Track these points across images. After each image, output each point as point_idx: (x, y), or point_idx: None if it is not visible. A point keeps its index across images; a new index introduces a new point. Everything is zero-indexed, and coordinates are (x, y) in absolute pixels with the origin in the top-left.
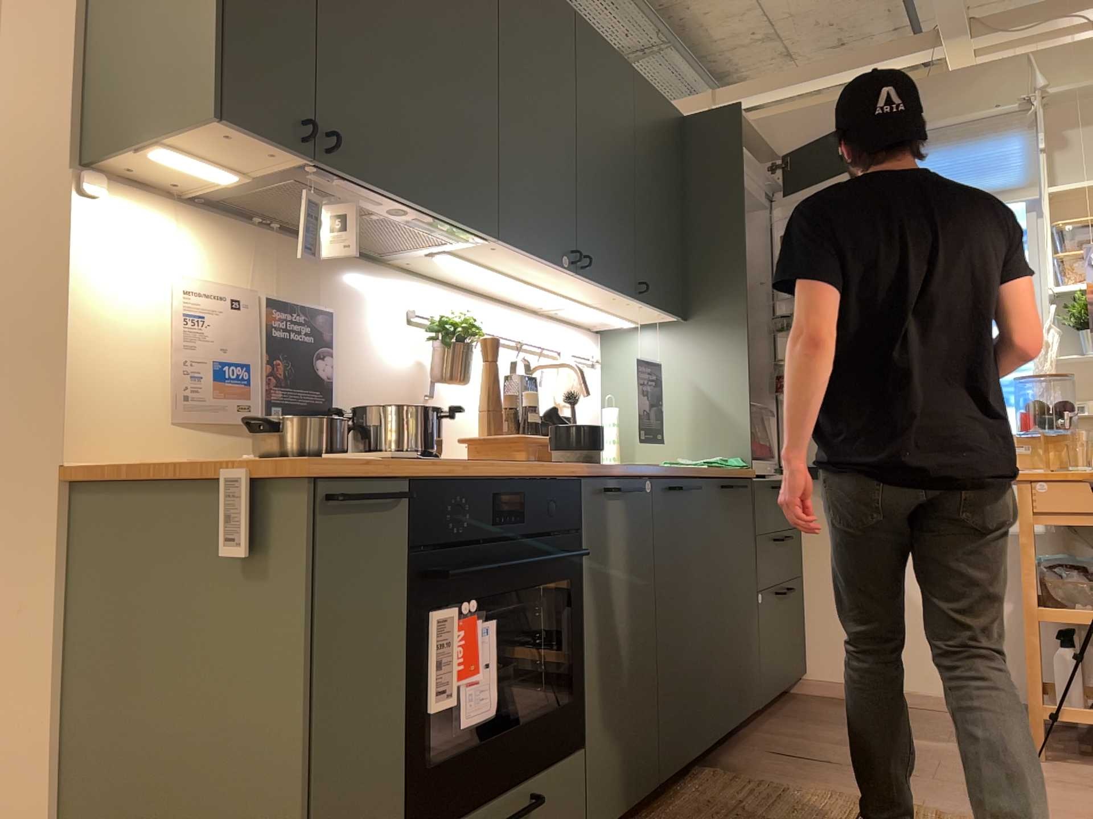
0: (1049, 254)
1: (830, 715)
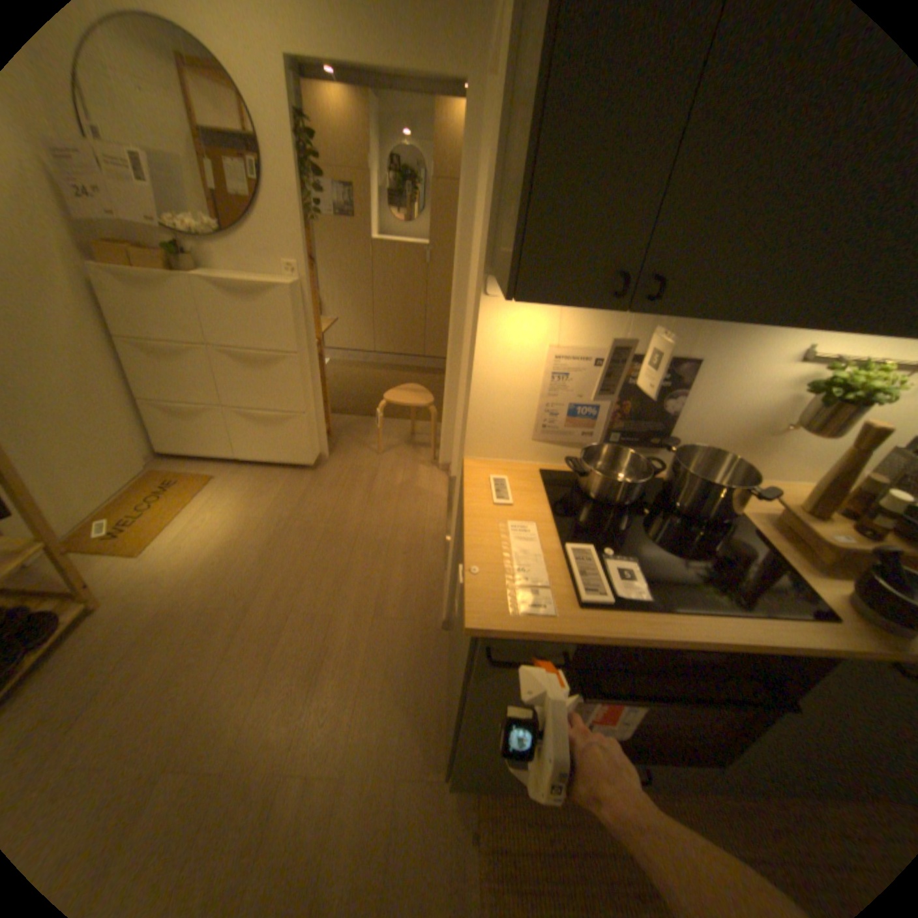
0: None
1: None
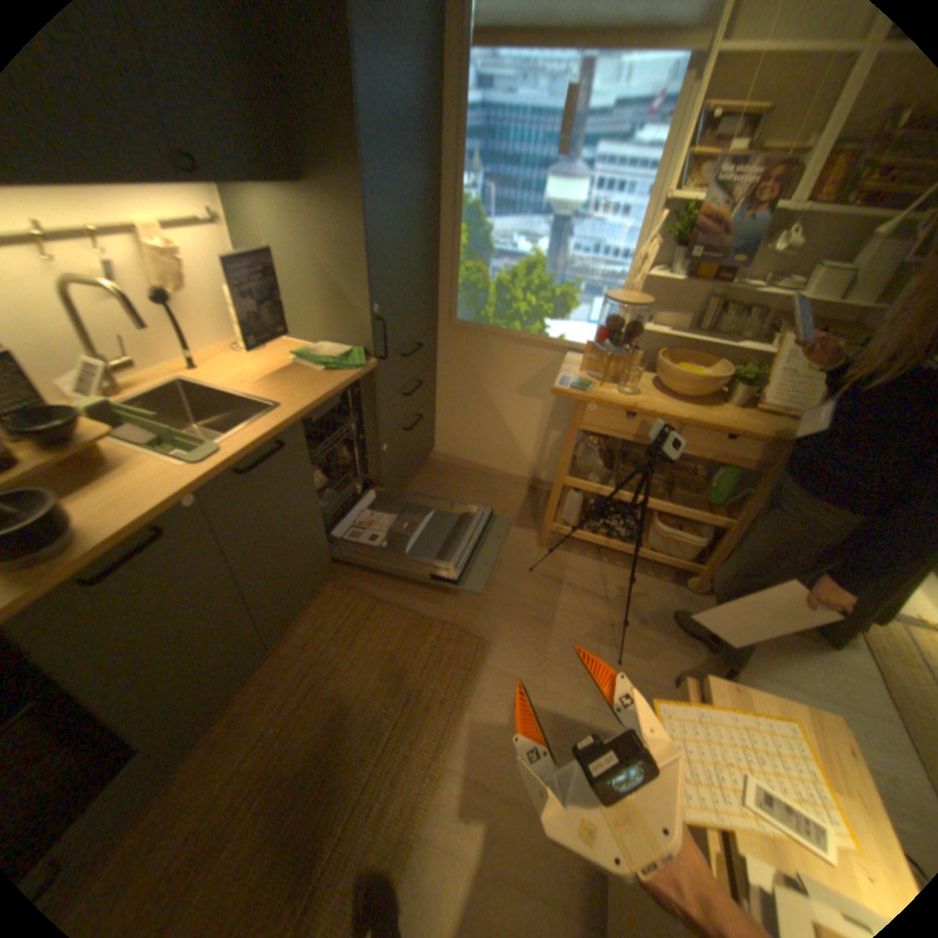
0: (689, 139)
1: (438, 491)
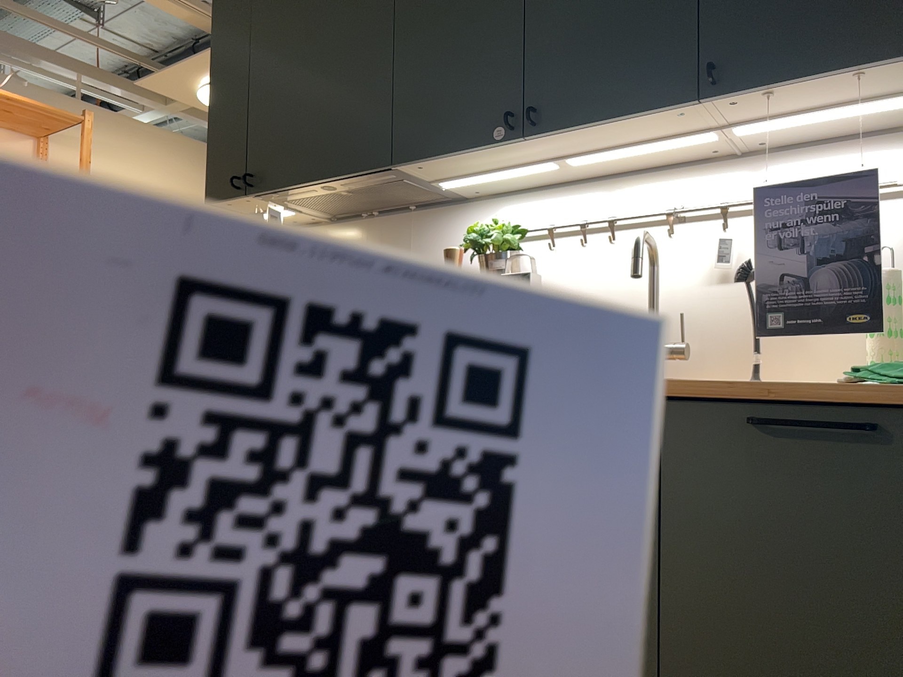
0: None
1: None
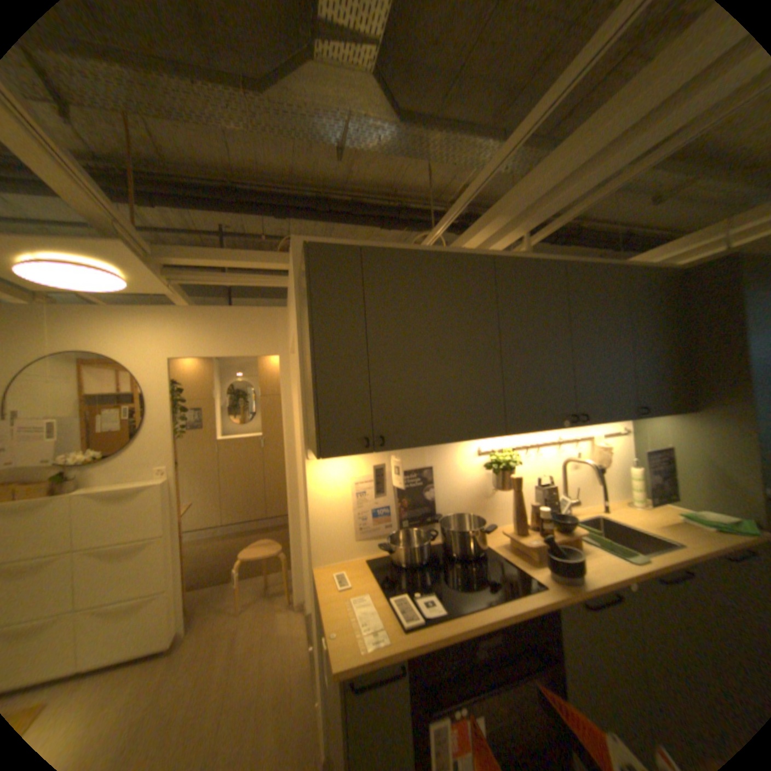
0: None
1: None
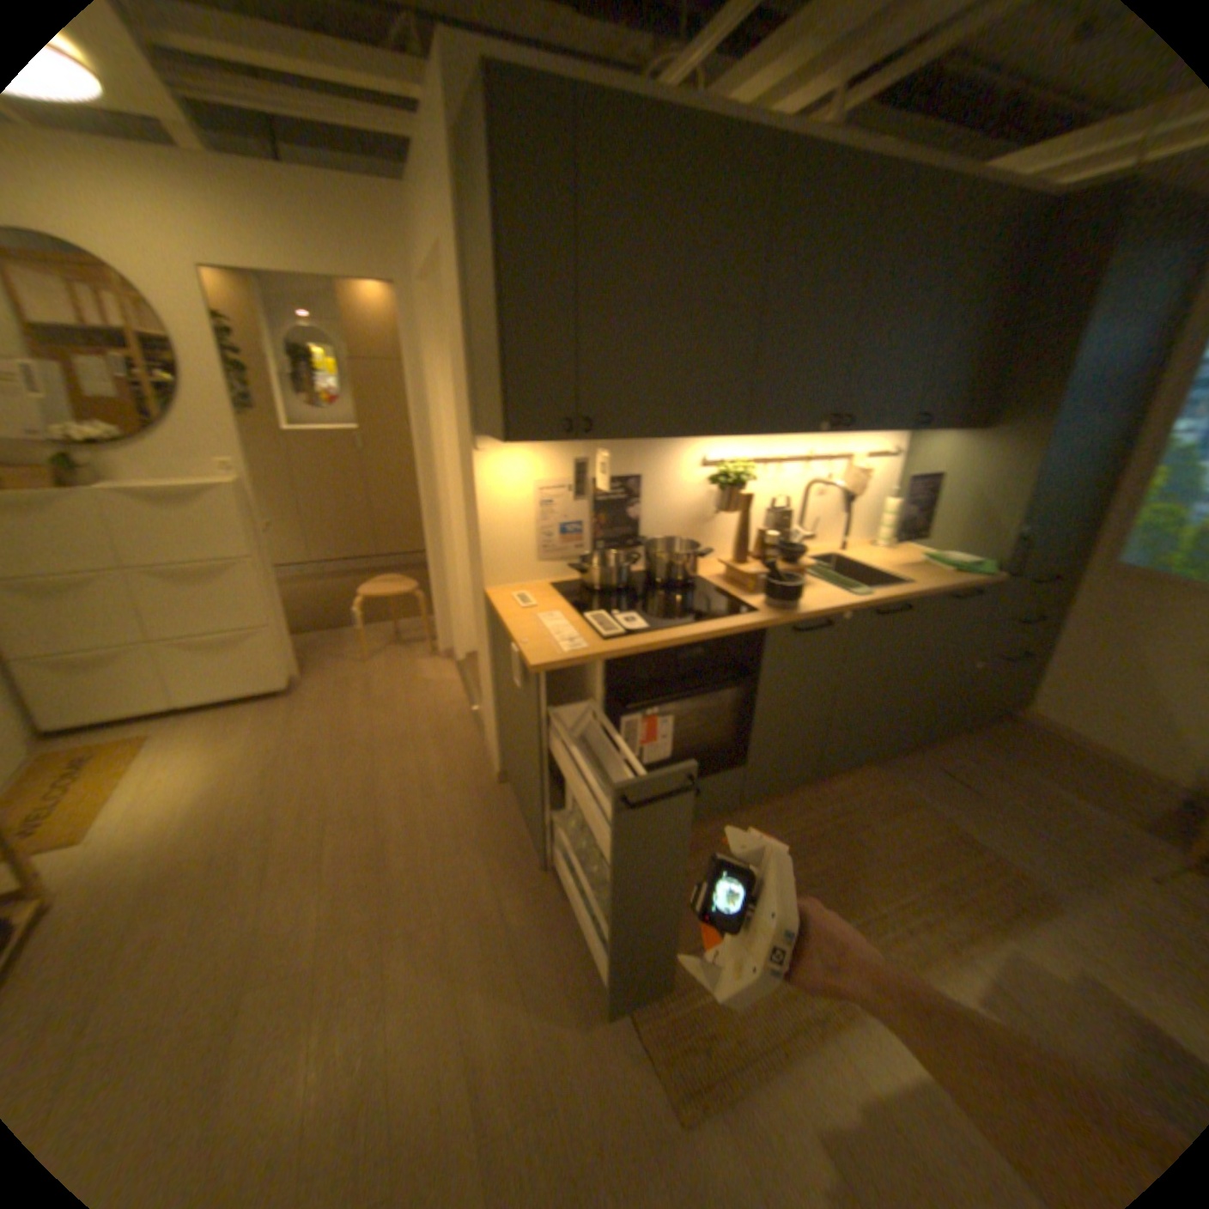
0: None
1: (1025, 750)
